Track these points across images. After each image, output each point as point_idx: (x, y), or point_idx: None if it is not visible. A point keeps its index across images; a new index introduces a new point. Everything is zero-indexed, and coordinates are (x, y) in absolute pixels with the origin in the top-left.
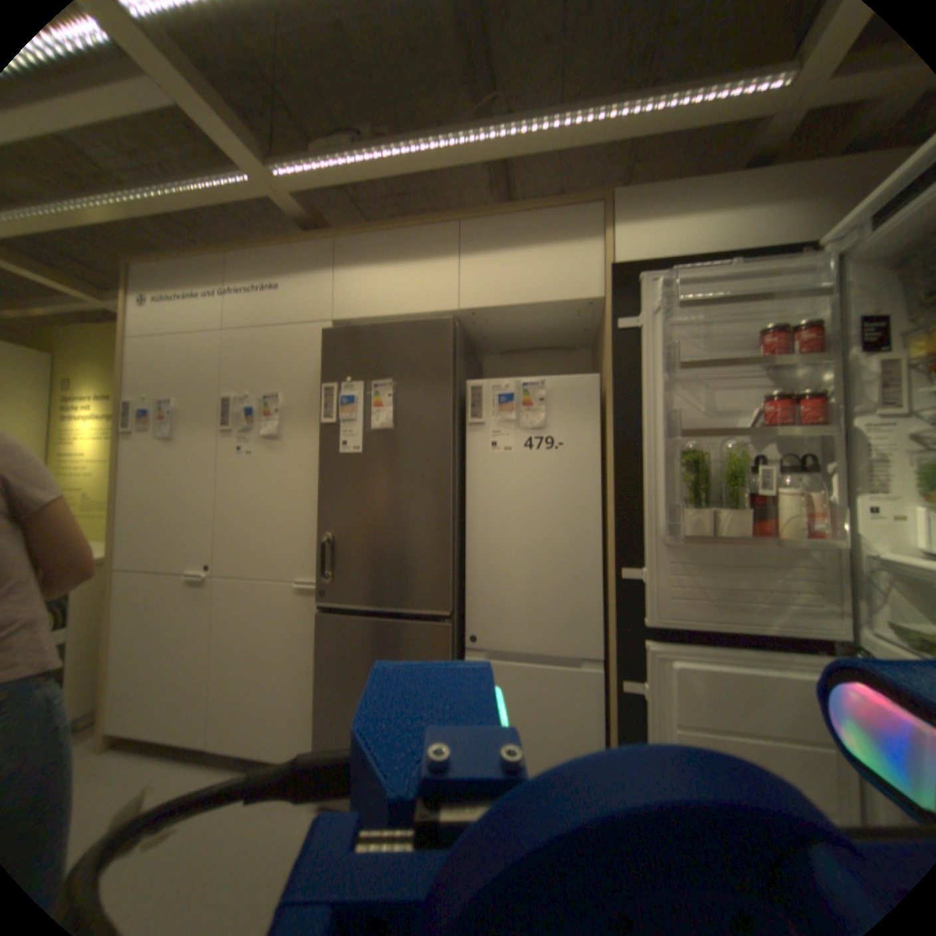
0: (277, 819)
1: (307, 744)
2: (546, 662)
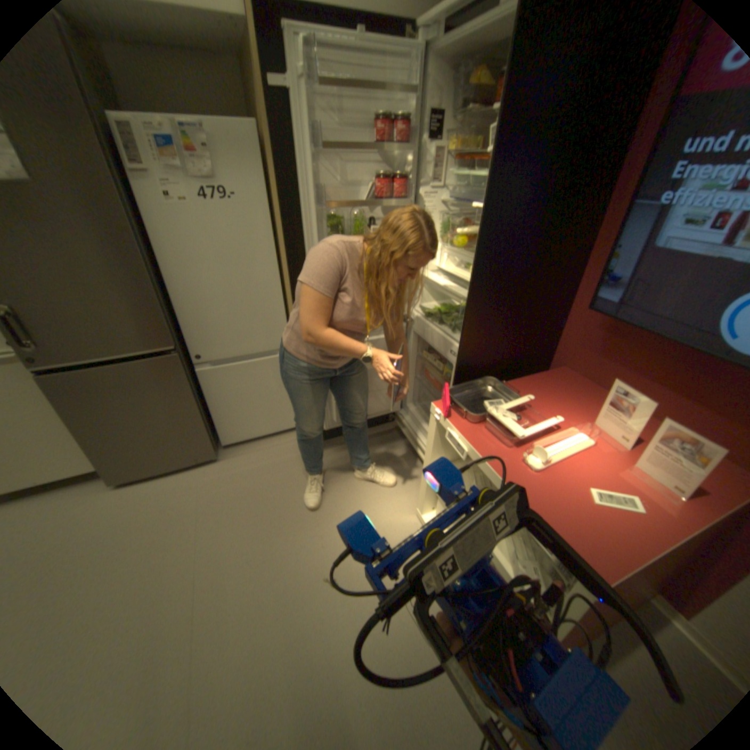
0: (83, 505)
1: (80, 459)
2: (254, 357)
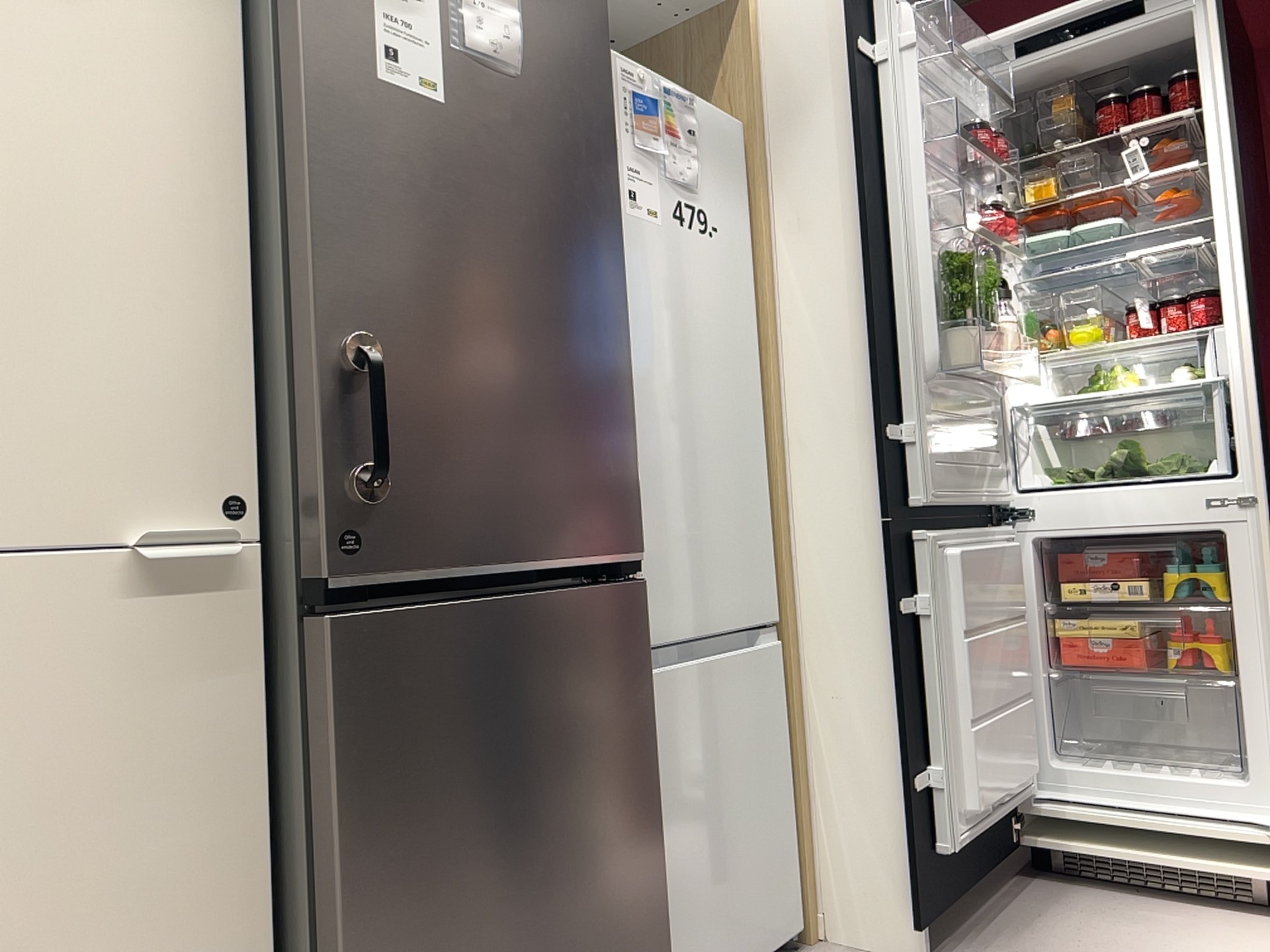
0: None
1: None
2: (717, 650)
